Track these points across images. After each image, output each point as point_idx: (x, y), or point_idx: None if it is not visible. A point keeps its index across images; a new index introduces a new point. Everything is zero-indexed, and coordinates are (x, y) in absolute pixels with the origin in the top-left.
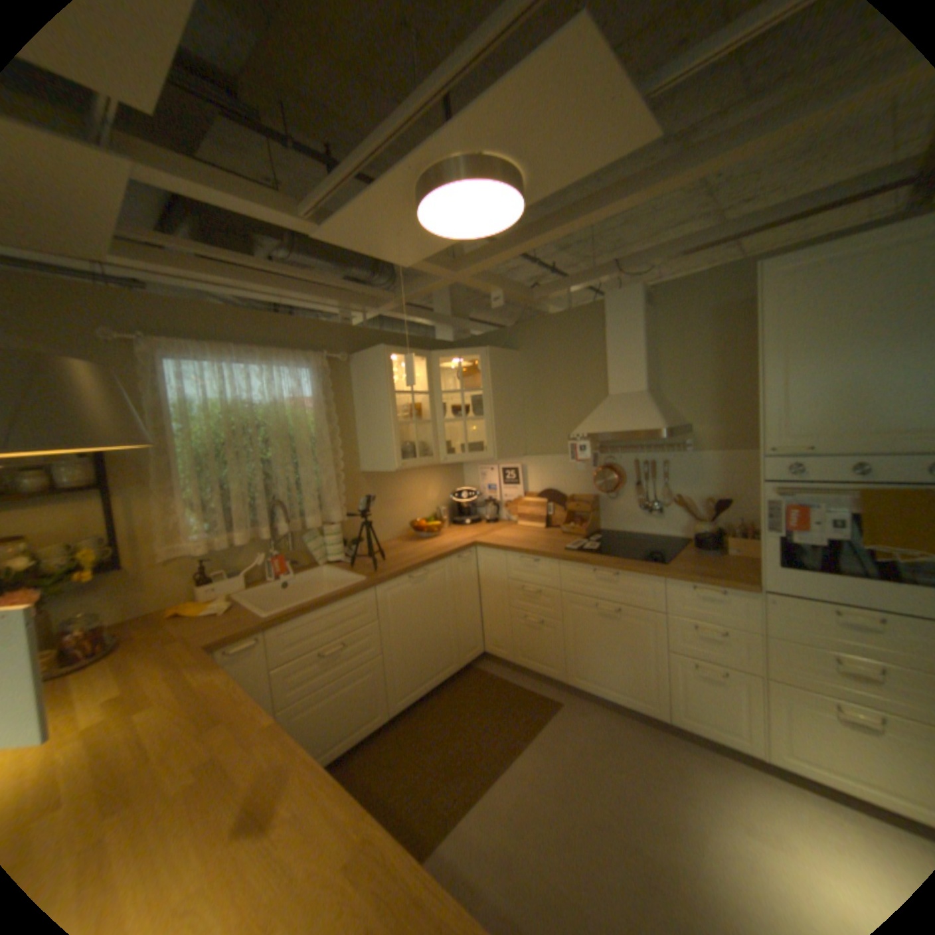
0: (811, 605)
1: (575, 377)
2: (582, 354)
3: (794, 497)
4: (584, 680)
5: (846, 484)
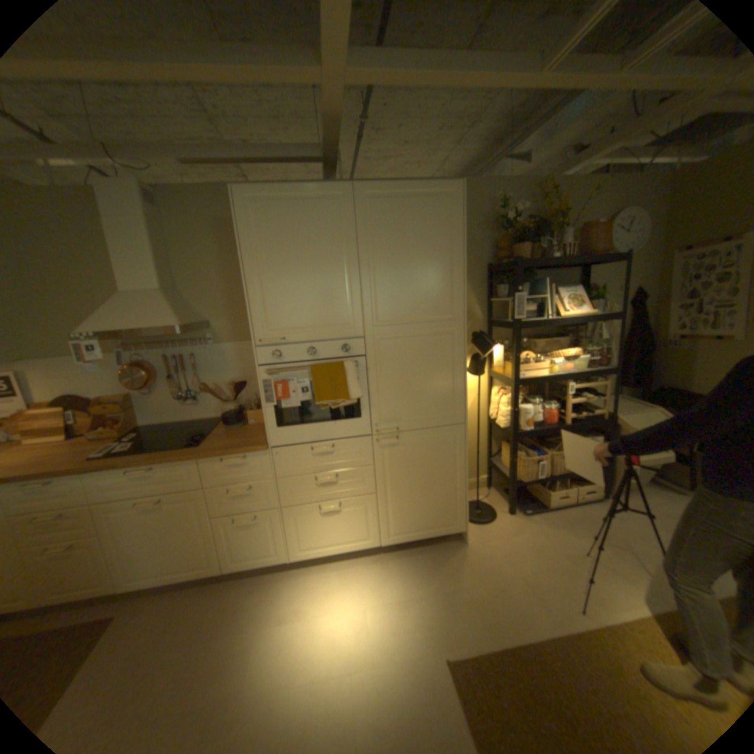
0: (298, 448)
1: (78, 269)
2: (82, 244)
3: (278, 375)
4: (136, 580)
5: (305, 362)
